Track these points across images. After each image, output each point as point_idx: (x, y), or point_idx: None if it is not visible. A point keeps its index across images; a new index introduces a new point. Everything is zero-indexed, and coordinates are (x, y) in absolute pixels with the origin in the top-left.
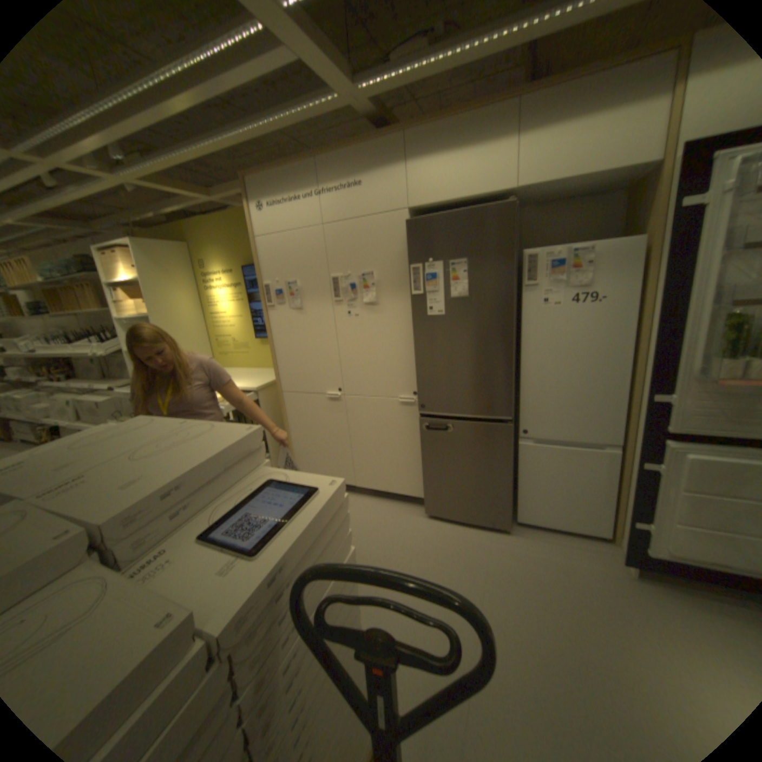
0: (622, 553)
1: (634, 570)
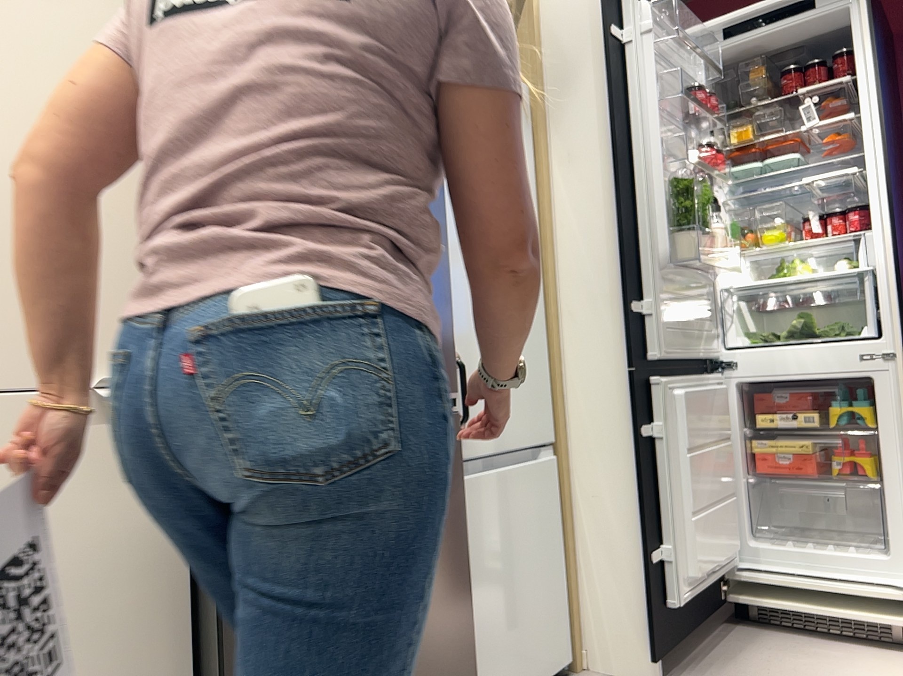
0: (596, 670)
1: (660, 661)
